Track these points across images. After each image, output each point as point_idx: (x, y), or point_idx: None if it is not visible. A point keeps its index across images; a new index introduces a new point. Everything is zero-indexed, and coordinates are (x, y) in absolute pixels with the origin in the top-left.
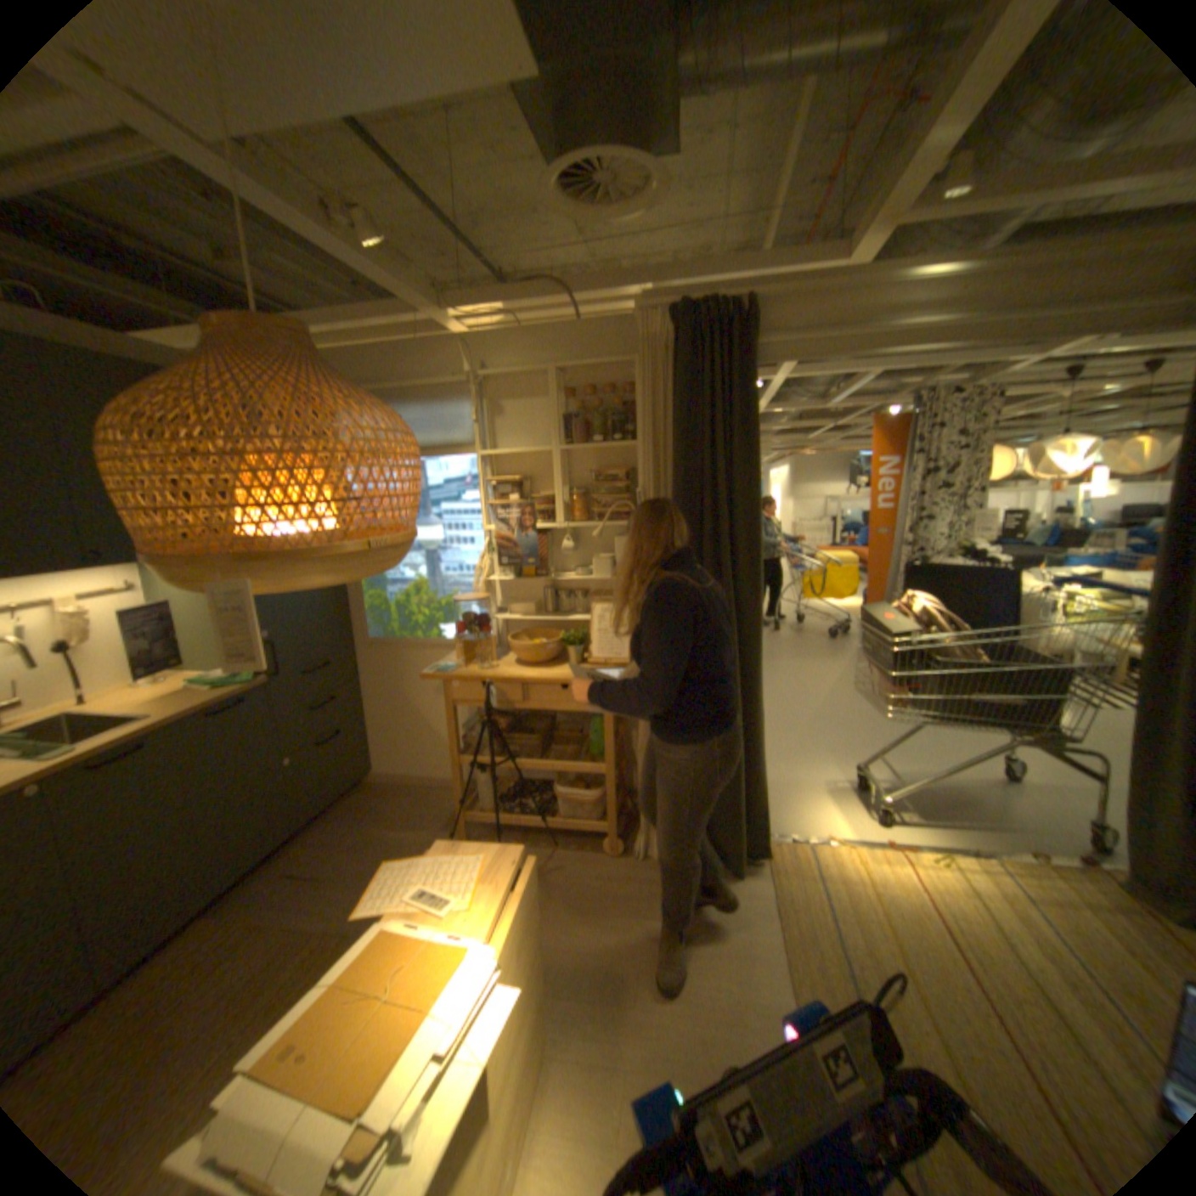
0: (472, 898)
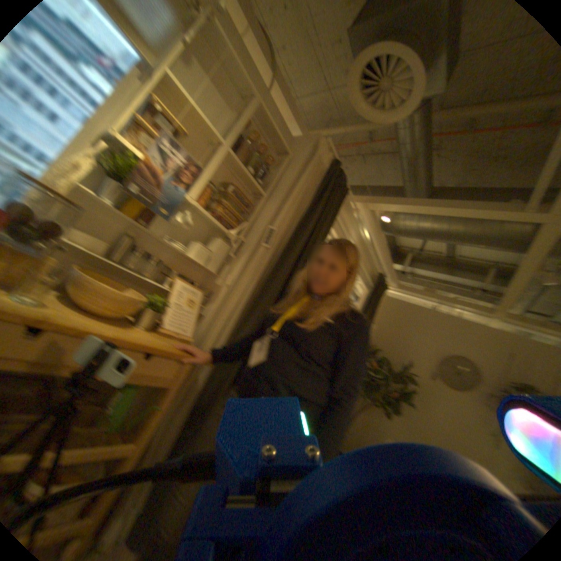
0: None
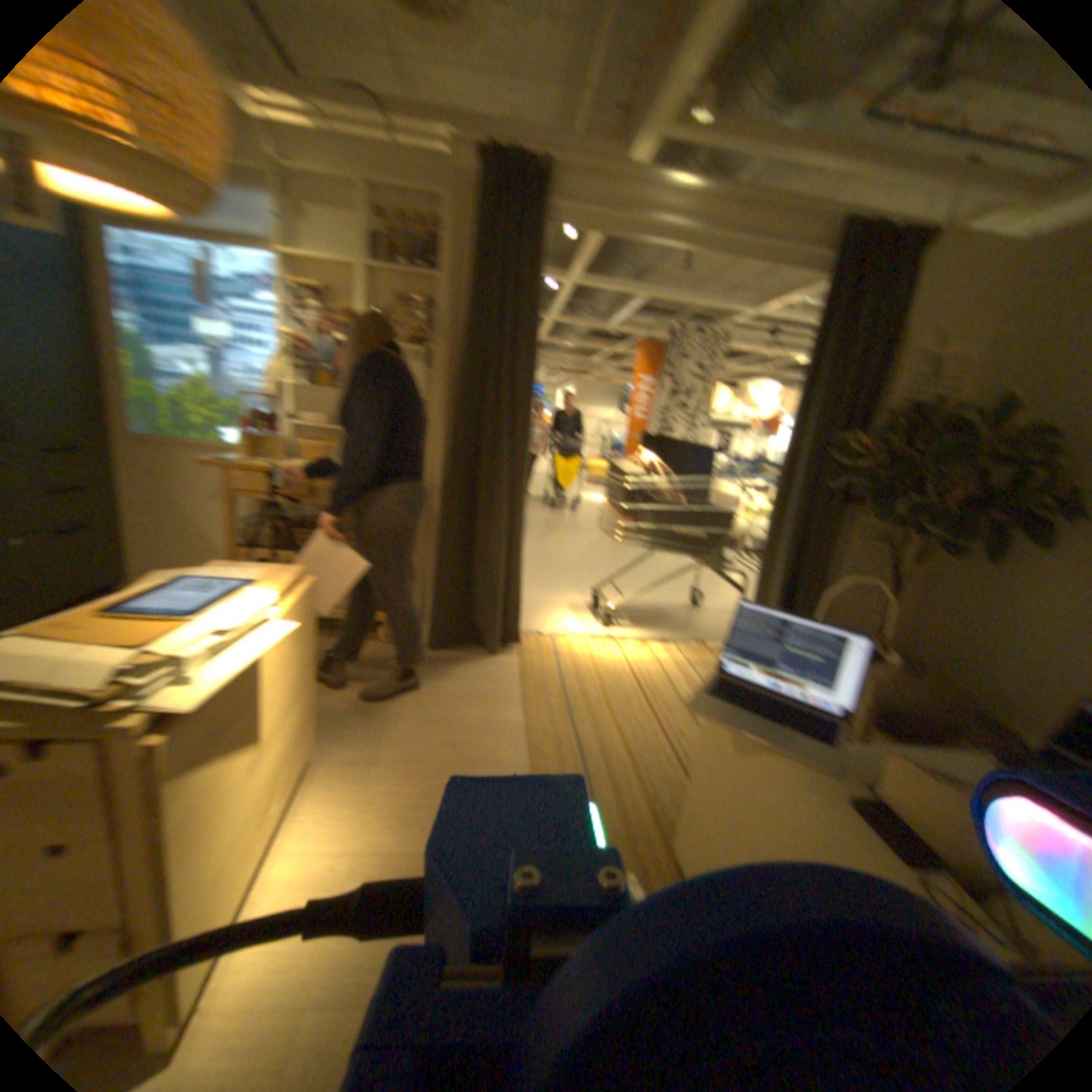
0: (260, 582)
